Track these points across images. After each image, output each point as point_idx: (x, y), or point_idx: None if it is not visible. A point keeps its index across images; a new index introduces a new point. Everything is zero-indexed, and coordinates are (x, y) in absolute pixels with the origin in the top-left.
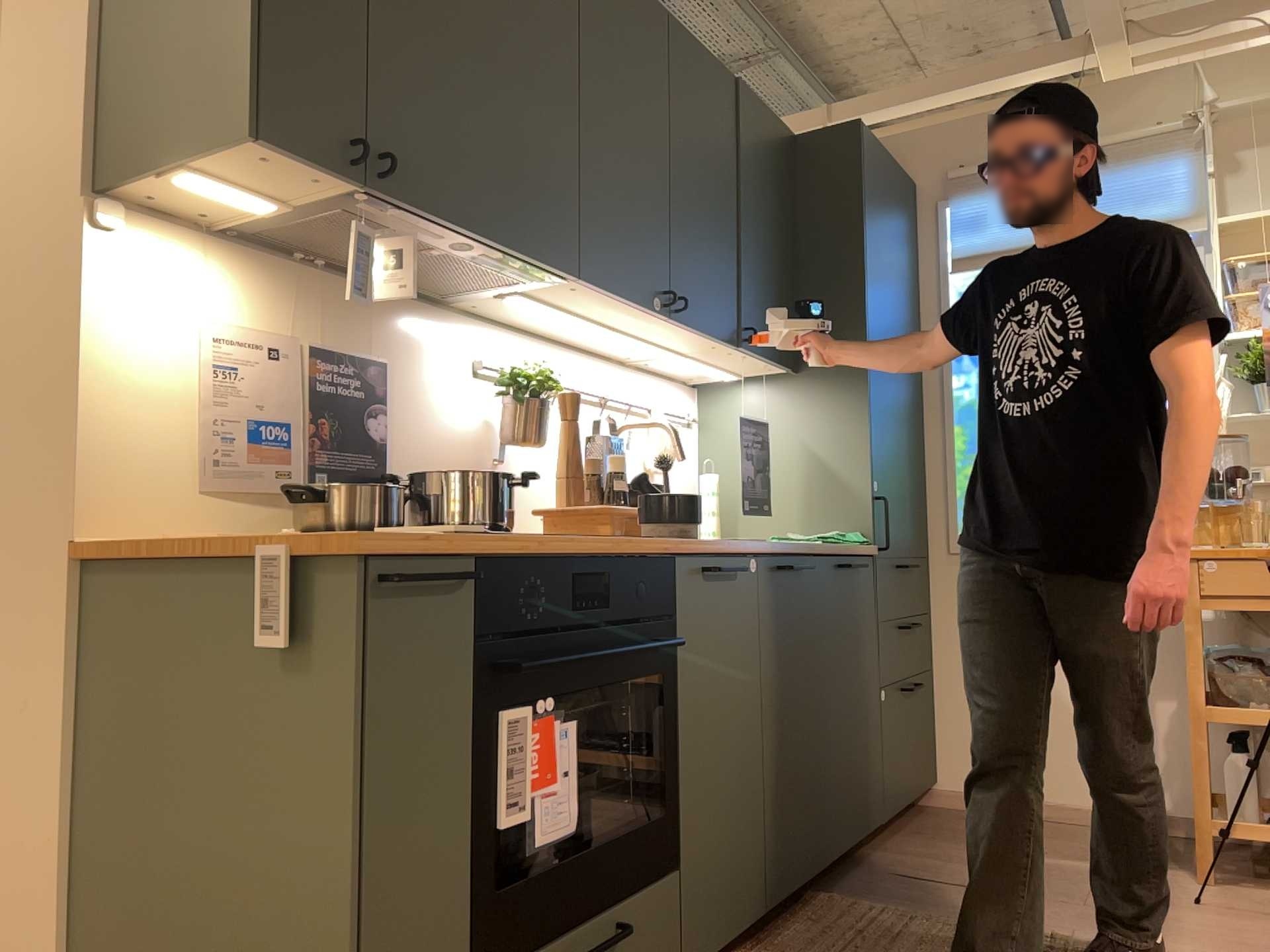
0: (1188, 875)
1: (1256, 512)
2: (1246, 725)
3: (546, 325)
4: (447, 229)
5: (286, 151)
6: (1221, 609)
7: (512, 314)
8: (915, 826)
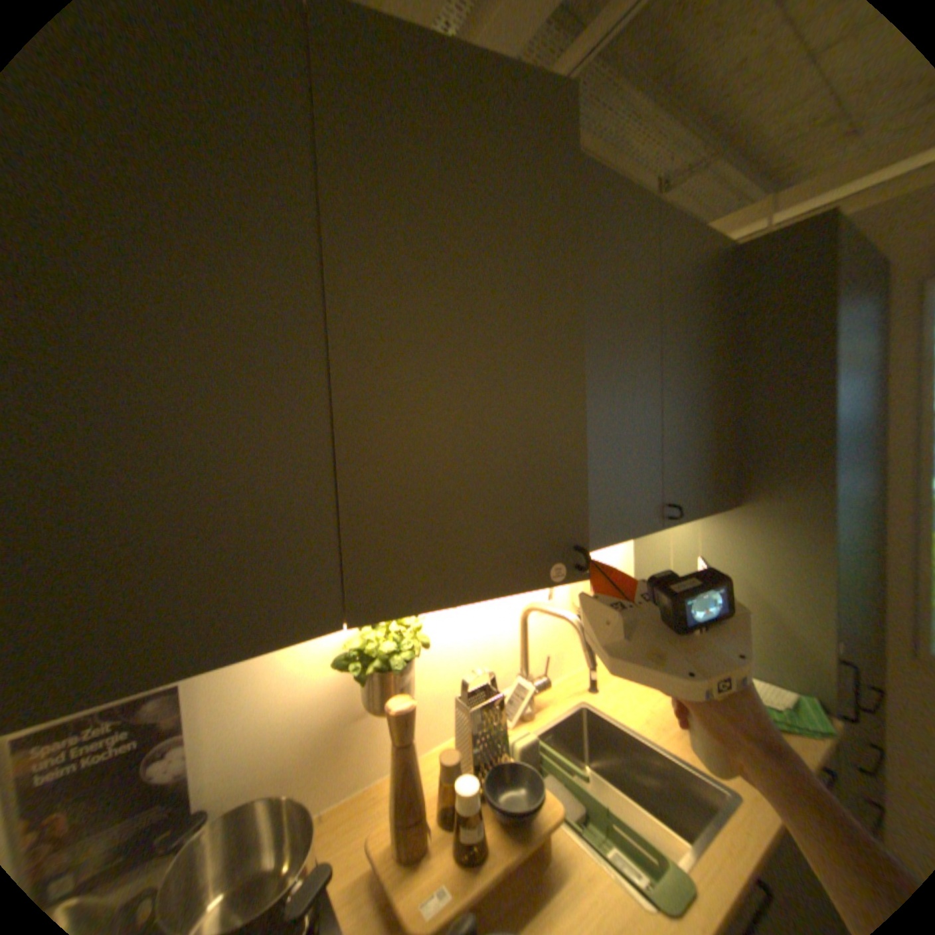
0: None
1: None
2: None
3: None
4: None
5: None
6: None
7: None
8: None
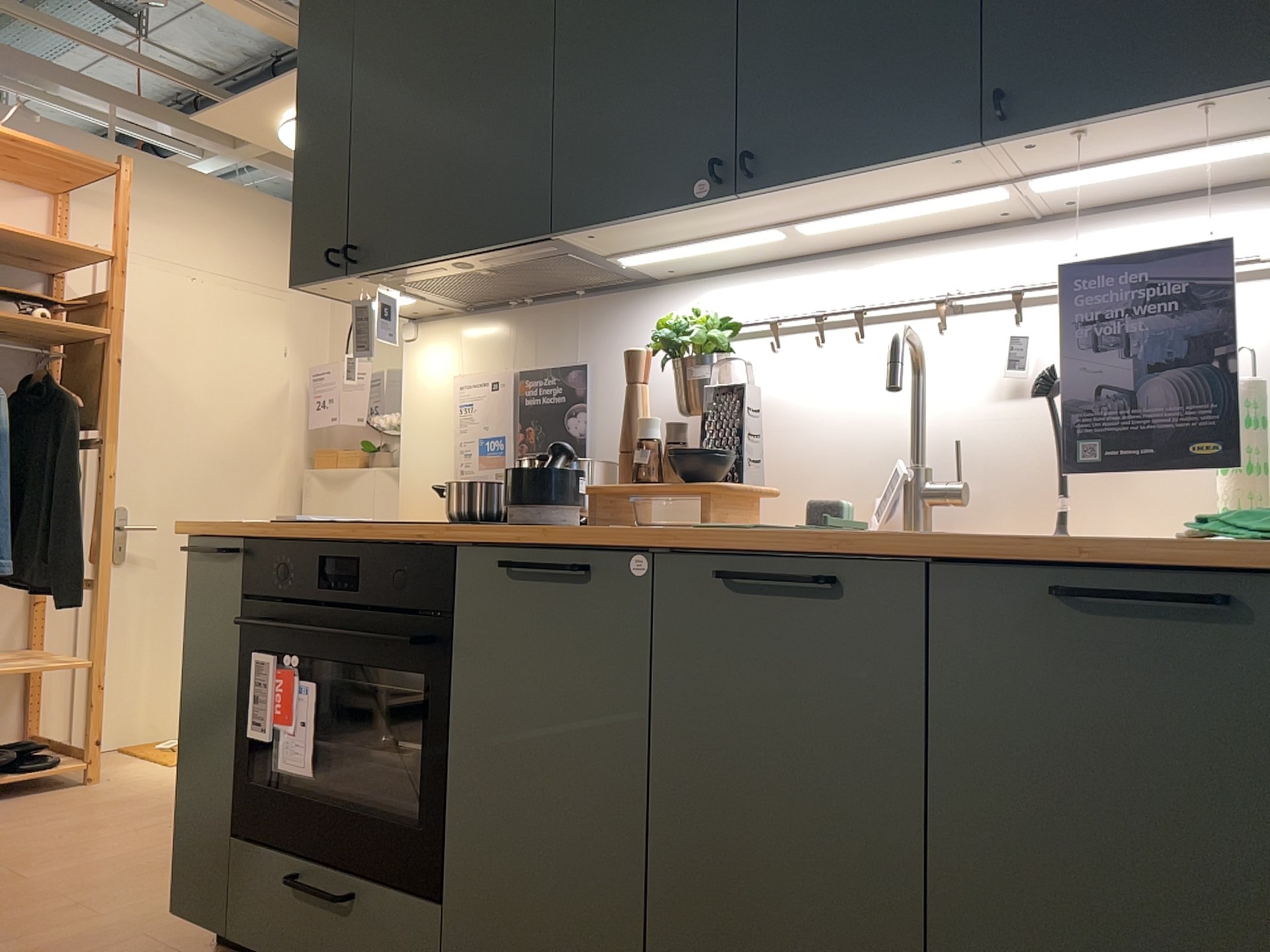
0: None
1: None
2: None
3: (779, 248)
4: (423, 265)
5: (312, 282)
6: None
7: (721, 258)
8: None
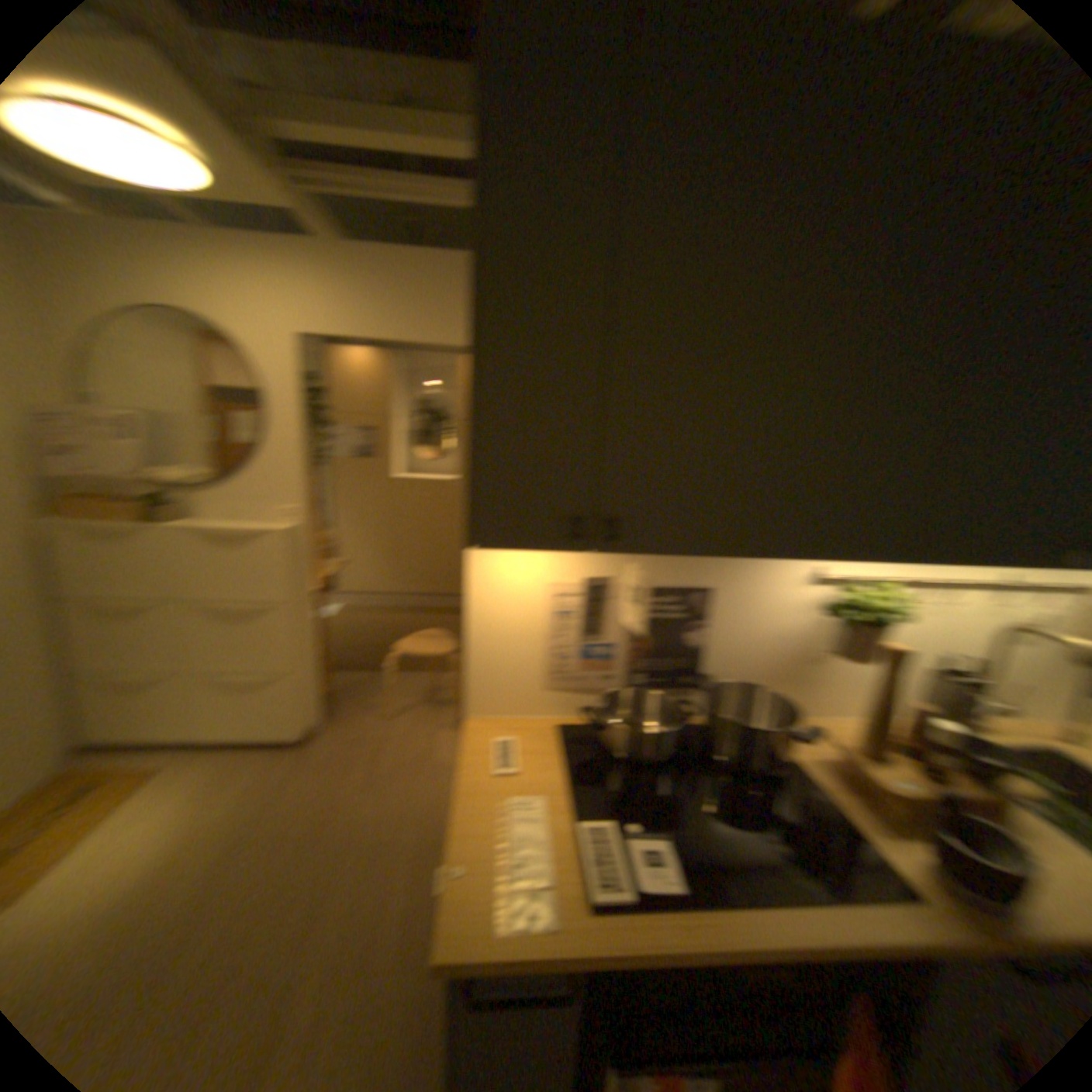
0: None
1: None
2: None
3: None
4: (710, 552)
5: (512, 541)
6: None
7: None
8: None
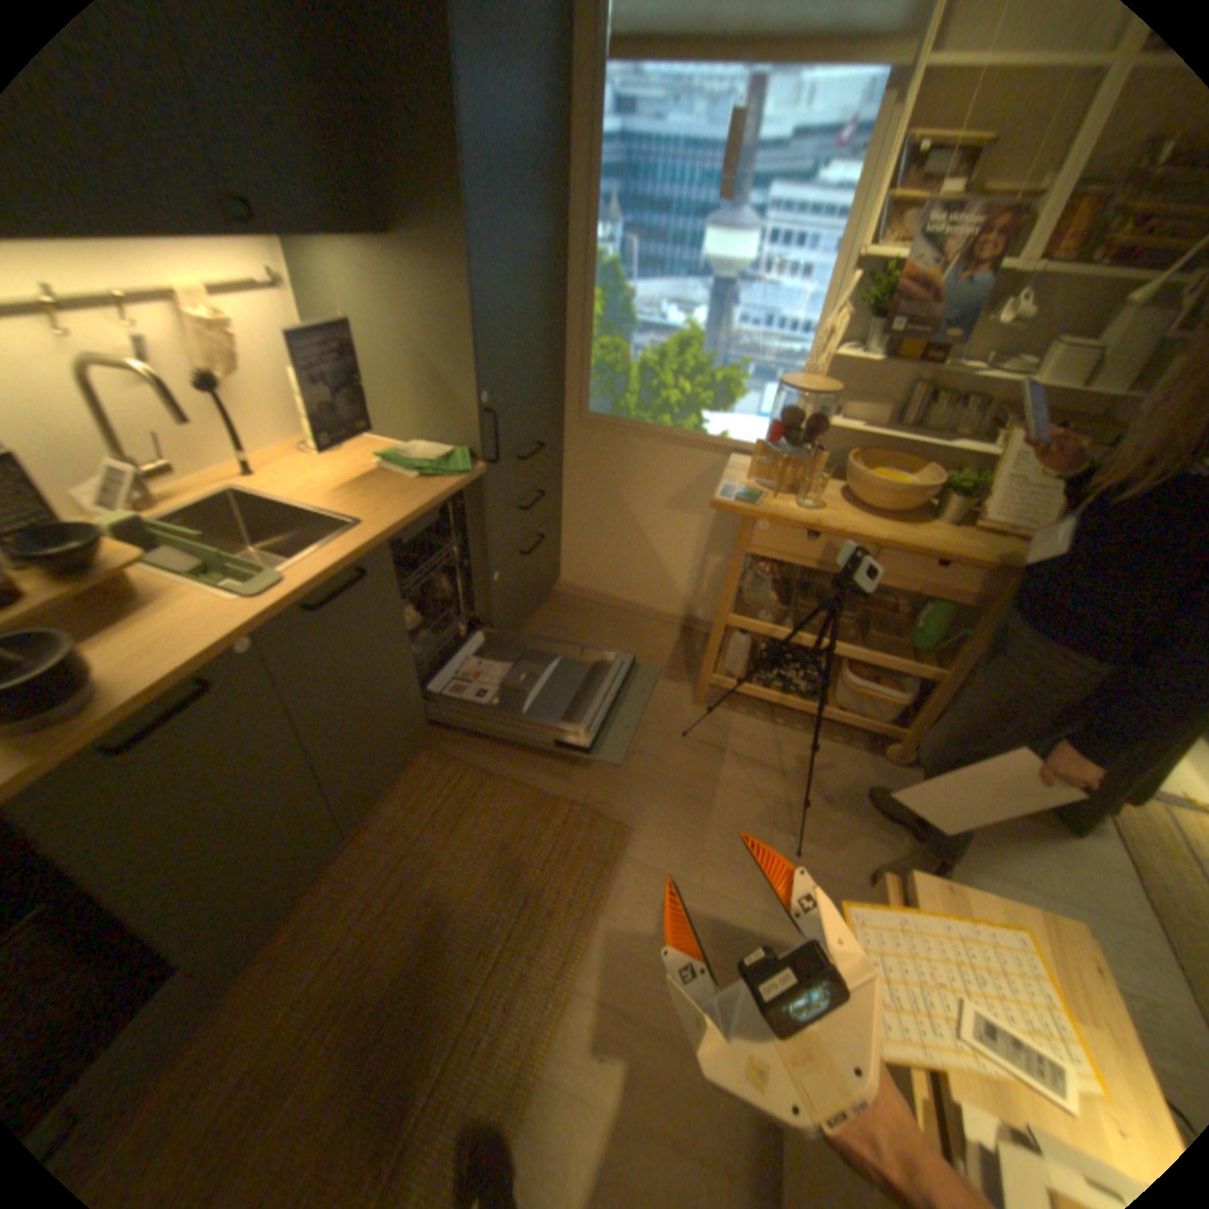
0: (689, 693)
1: (821, 465)
2: (750, 632)
3: None
4: None
5: None
6: (761, 557)
7: None
8: (533, 626)
